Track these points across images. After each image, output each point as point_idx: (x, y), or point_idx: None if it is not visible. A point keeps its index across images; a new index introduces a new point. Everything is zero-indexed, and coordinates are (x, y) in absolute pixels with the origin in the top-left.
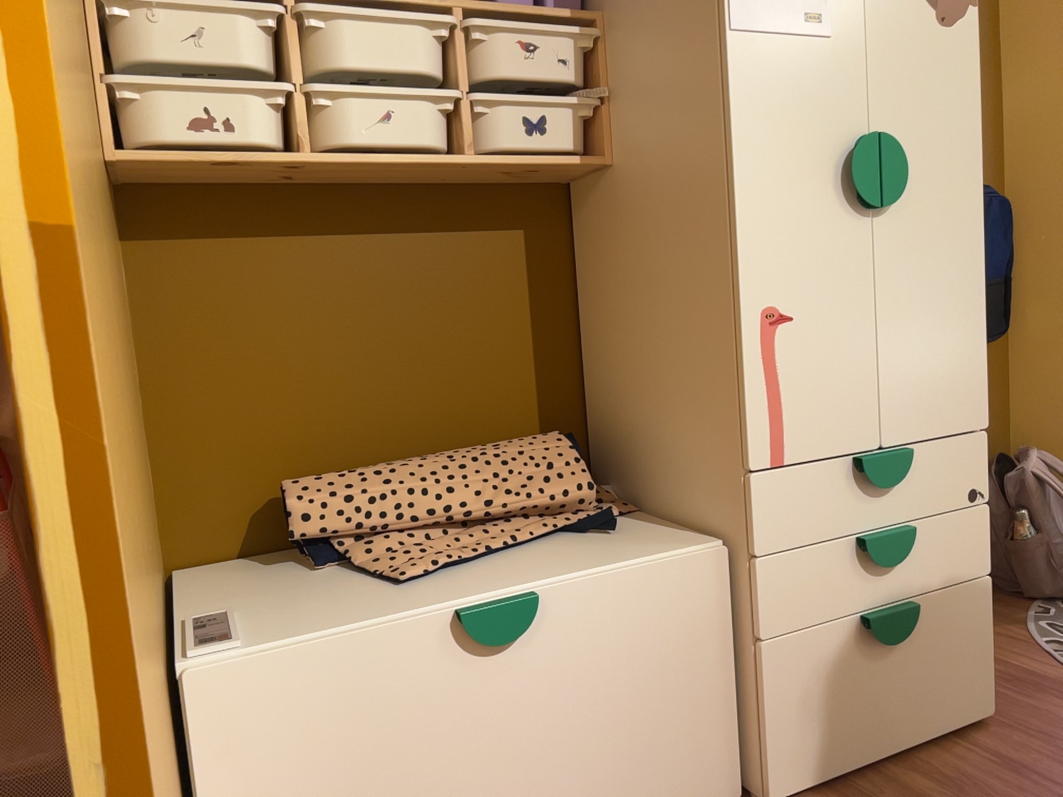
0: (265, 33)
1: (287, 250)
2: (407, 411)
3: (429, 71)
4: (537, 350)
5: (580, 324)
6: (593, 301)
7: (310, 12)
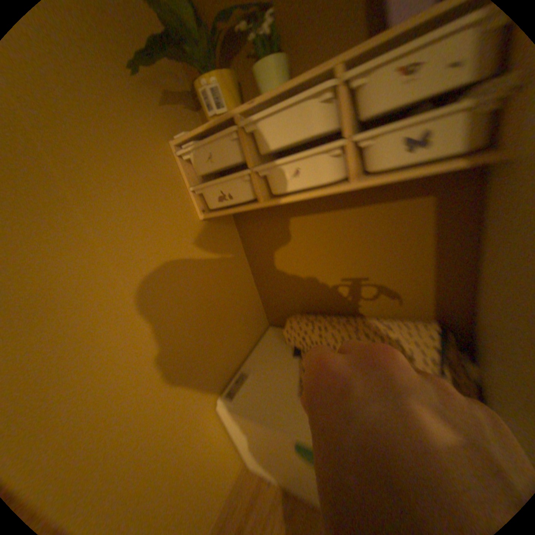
0: (233, 141)
1: (288, 224)
2: (348, 293)
3: (323, 127)
4: (436, 273)
5: (479, 260)
6: (488, 252)
7: (244, 122)
